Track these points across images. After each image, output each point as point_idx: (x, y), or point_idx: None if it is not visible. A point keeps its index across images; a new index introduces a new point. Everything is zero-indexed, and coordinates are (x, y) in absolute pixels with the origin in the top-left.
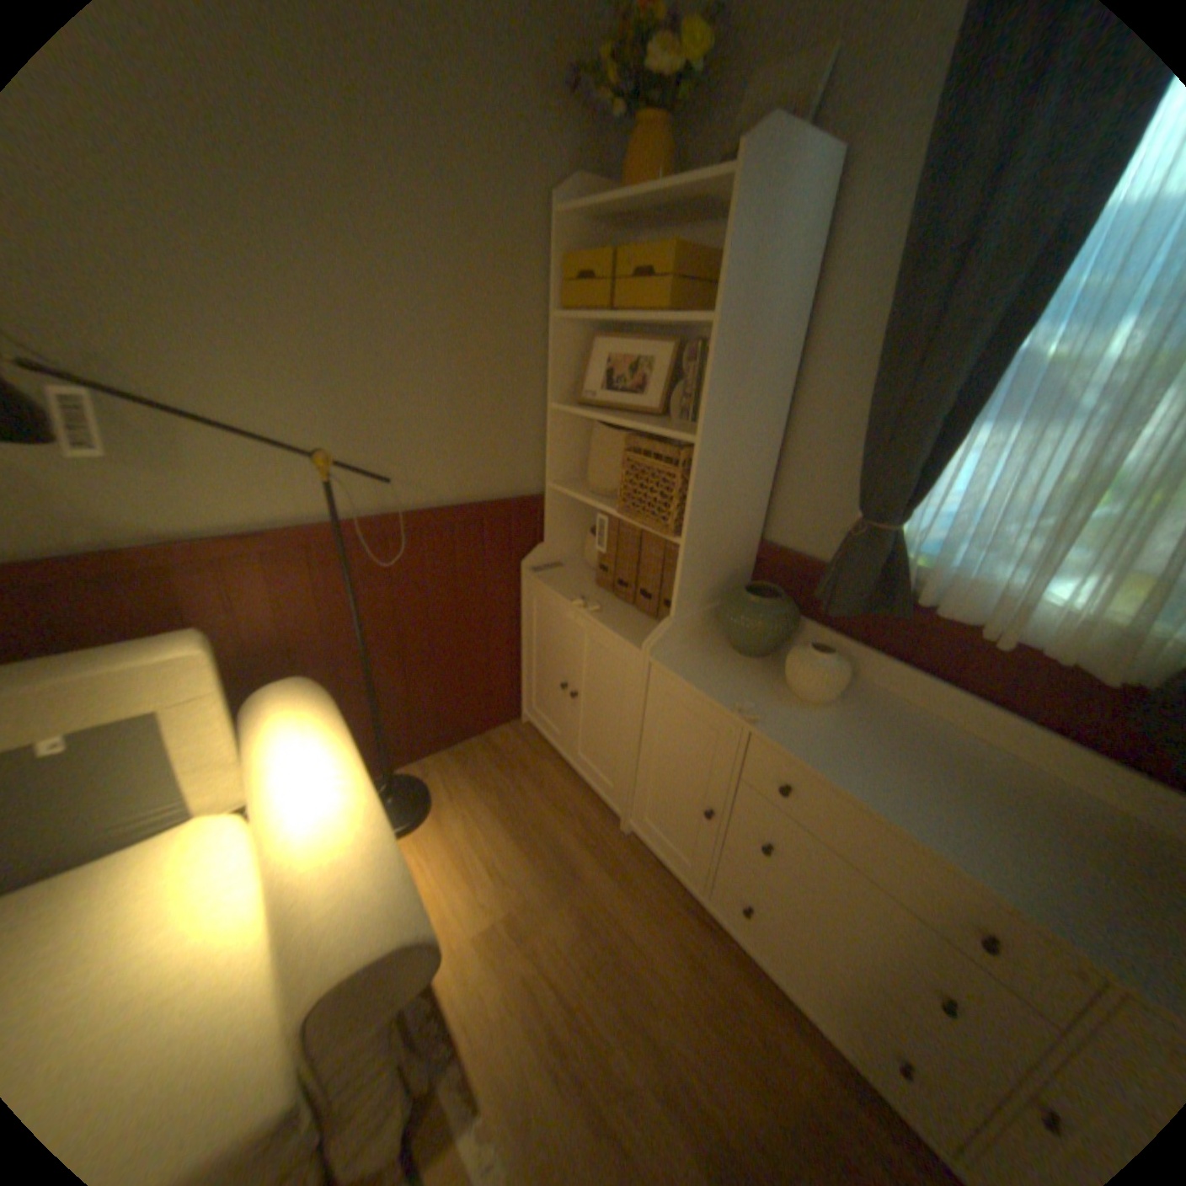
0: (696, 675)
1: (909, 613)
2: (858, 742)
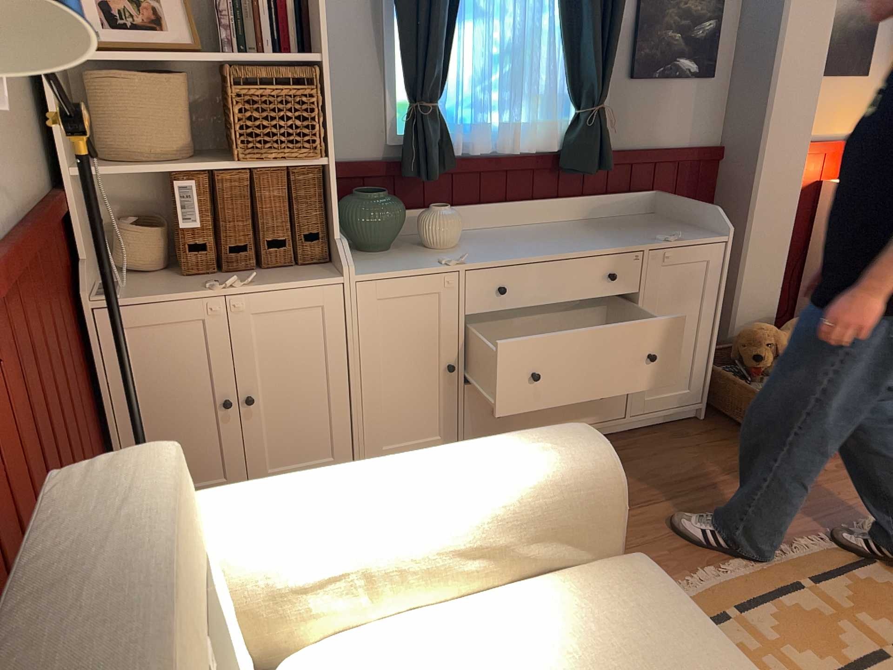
0: (392, 268)
1: (451, 166)
2: (495, 247)
